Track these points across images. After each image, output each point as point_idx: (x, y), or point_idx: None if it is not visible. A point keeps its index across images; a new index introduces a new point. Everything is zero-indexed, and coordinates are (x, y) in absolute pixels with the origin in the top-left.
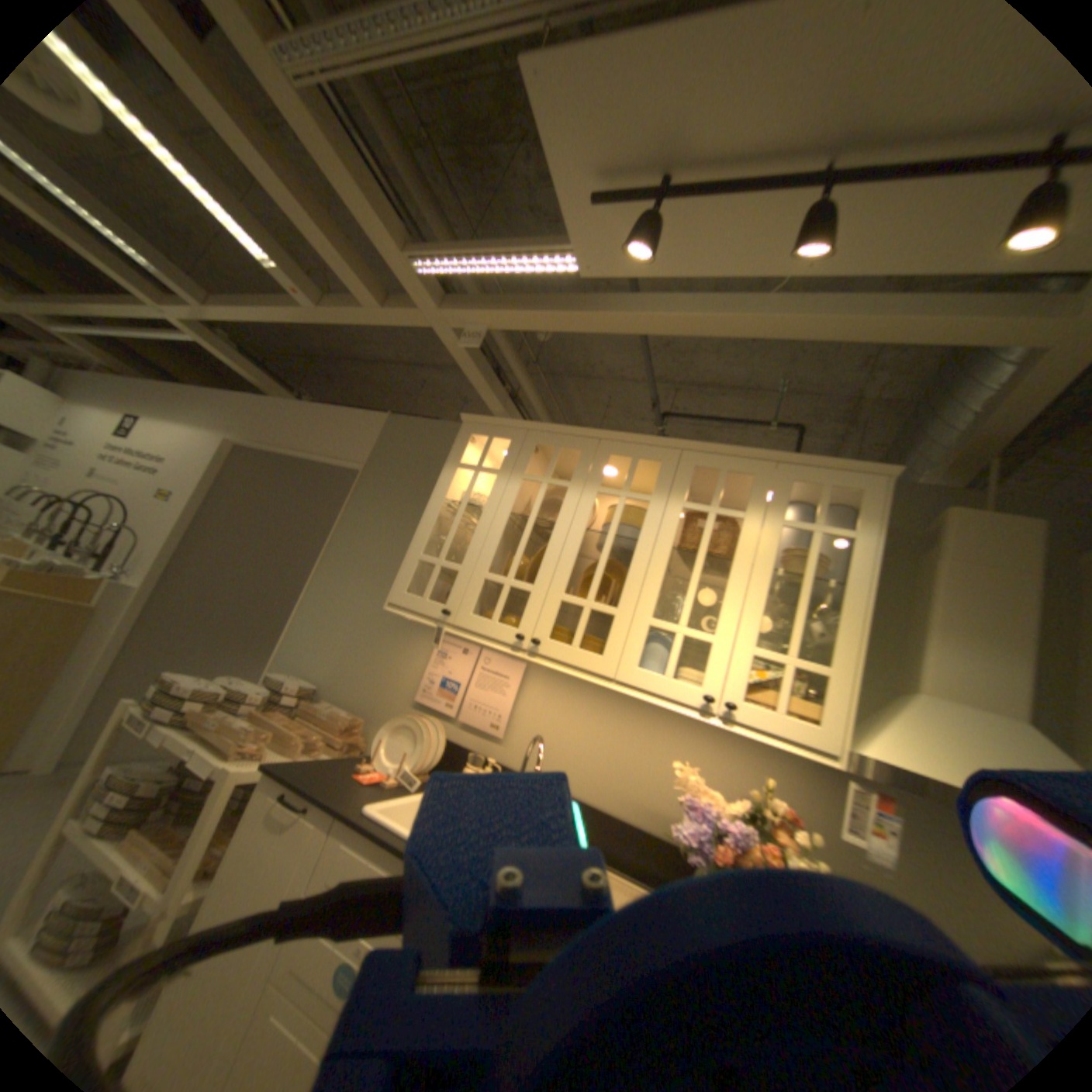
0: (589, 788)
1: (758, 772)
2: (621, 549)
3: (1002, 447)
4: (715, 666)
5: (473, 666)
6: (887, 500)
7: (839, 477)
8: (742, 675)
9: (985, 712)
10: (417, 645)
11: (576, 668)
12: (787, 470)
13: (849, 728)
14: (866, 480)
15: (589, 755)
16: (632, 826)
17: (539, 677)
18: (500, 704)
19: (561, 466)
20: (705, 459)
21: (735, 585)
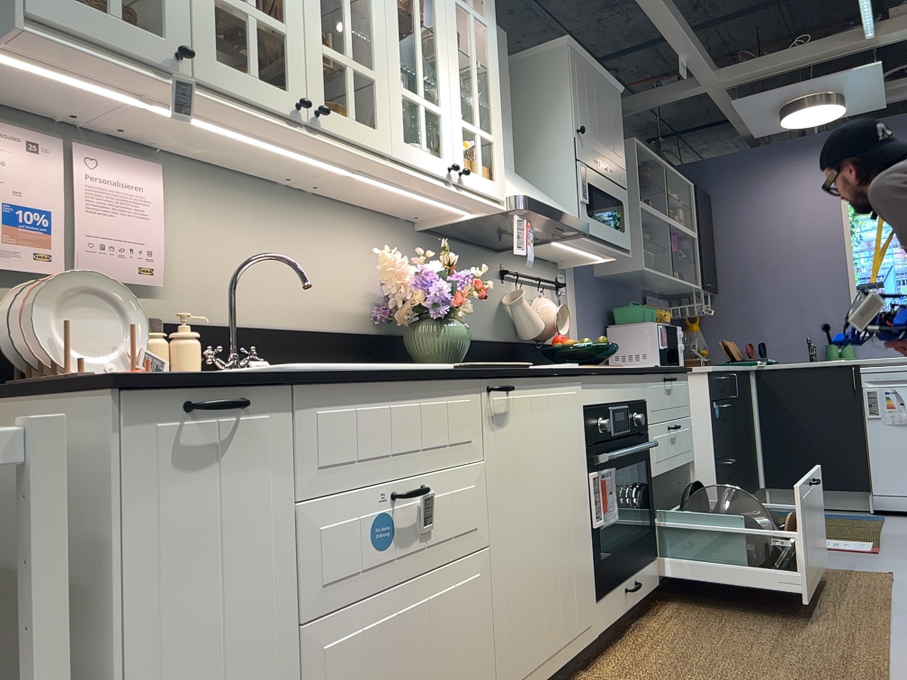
0: (280, 311)
1: (401, 245)
2: None
3: None
4: (447, 138)
5: (62, 176)
6: None
7: None
8: (460, 144)
9: (506, 168)
10: None
11: (354, 146)
12: None
13: (504, 180)
14: None
15: (269, 275)
16: (327, 332)
17: (177, 184)
18: (145, 233)
19: None
20: None
21: (442, 57)
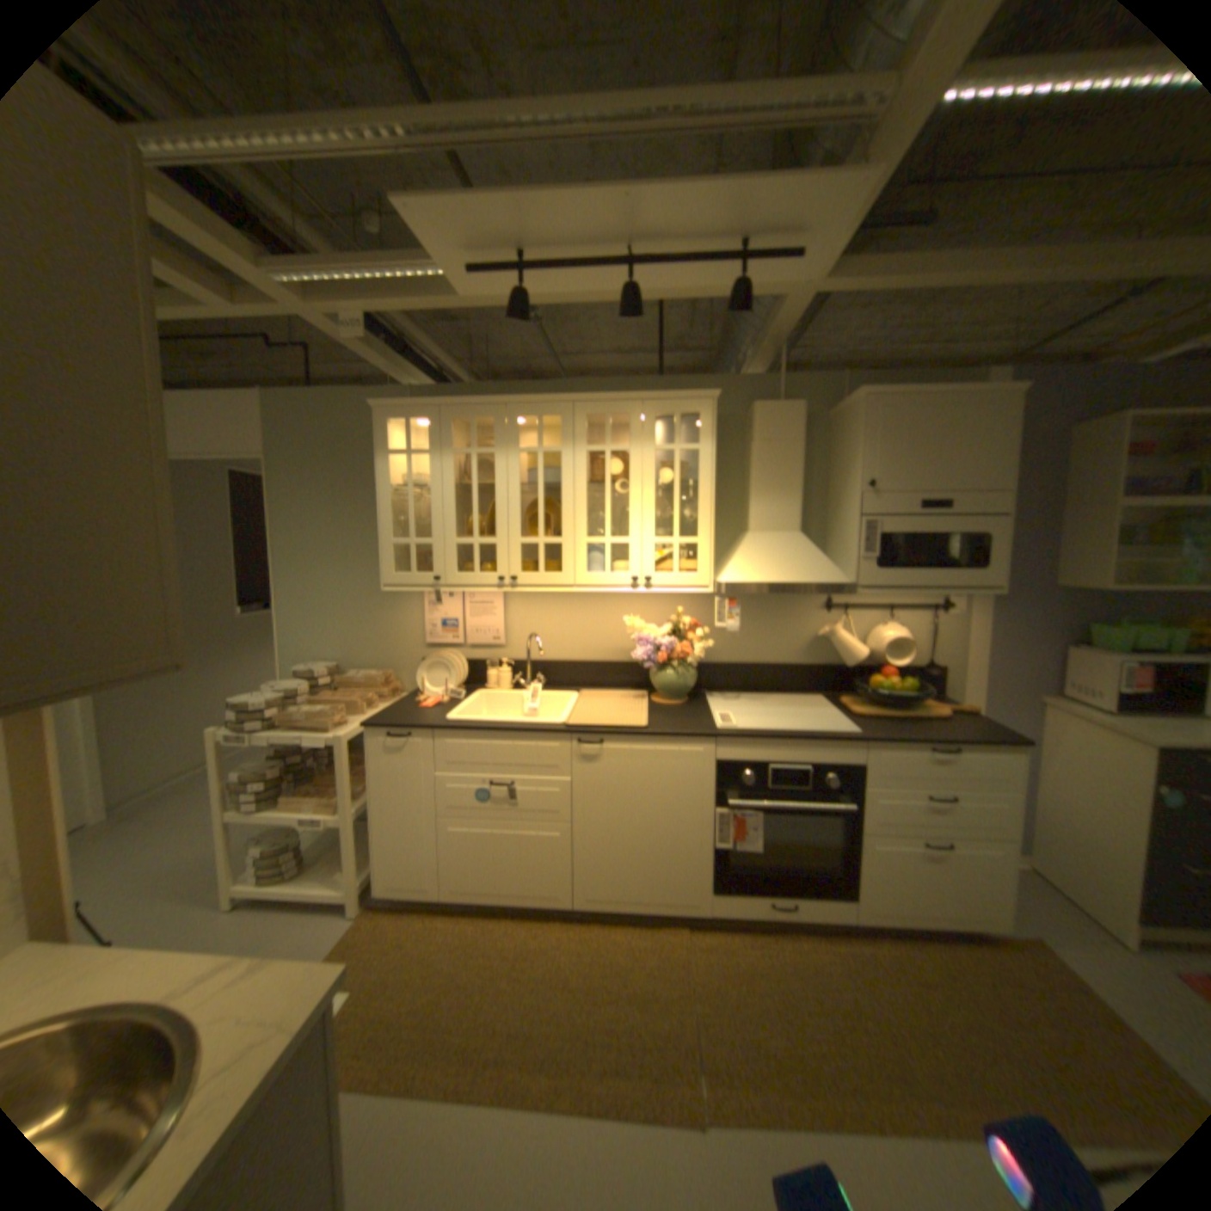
0: (576, 652)
1: (673, 605)
2: (548, 486)
3: (786, 339)
4: (634, 559)
5: (462, 605)
6: (714, 417)
7: (683, 406)
8: (650, 559)
9: (780, 533)
10: (407, 604)
11: (548, 587)
12: (650, 406)
13: (711, 570)
14: (700, 405)
15: (569, 633)
16: (609, 663)
17: (516, 595)
18: (495, 624)
19: (474, 423)
20: (592, 408)
21: (634, 502)
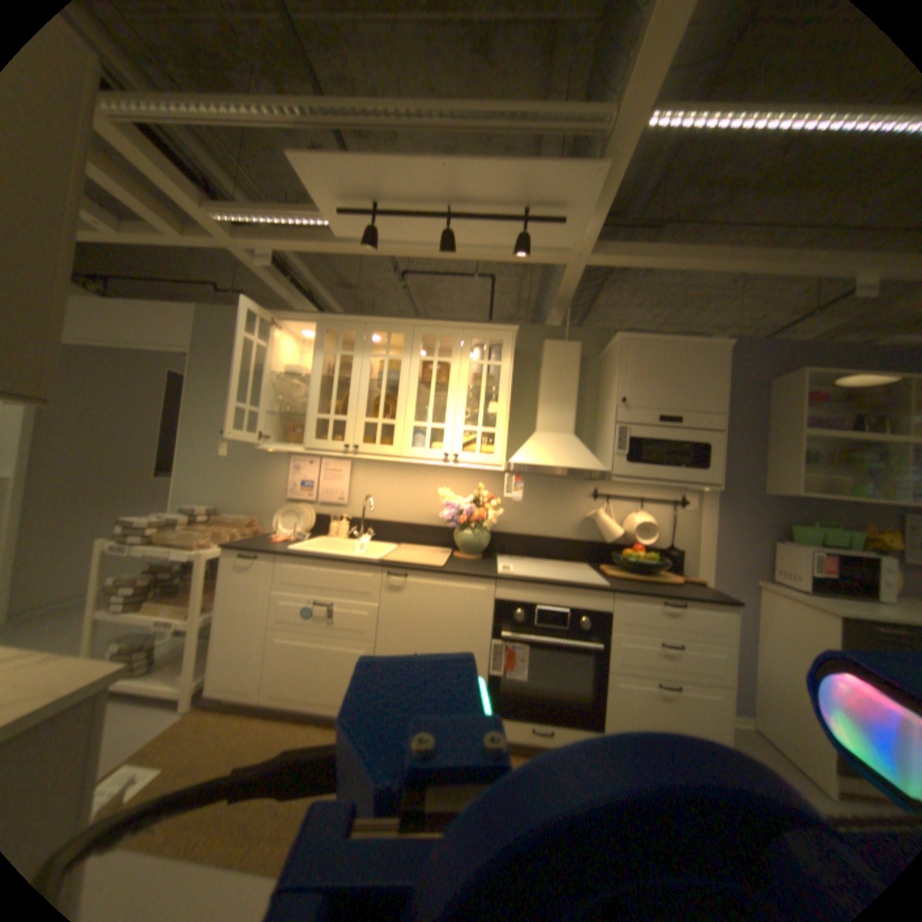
0: (399, 515)
1: (476, 484)
2: (390, 386)
3: (568, 302)
4: (445, 440)
5: (317, 471)
6: (512, 344)
7: (490, 334)
8: (457, 441)
9: (557, 434)
10: (276, 467)
11: (379, 456)
12: (467, 333)
13: (502, 453)
14: (502, 335)
15: (395, 500)
16: (423, 525)
17: (359, 467)
18: (340, 487)
19: (343, 338)
20: (426, 331)
21: (449, 398)
